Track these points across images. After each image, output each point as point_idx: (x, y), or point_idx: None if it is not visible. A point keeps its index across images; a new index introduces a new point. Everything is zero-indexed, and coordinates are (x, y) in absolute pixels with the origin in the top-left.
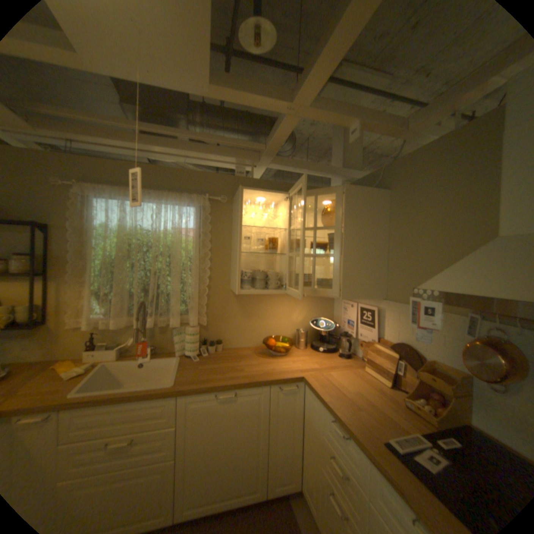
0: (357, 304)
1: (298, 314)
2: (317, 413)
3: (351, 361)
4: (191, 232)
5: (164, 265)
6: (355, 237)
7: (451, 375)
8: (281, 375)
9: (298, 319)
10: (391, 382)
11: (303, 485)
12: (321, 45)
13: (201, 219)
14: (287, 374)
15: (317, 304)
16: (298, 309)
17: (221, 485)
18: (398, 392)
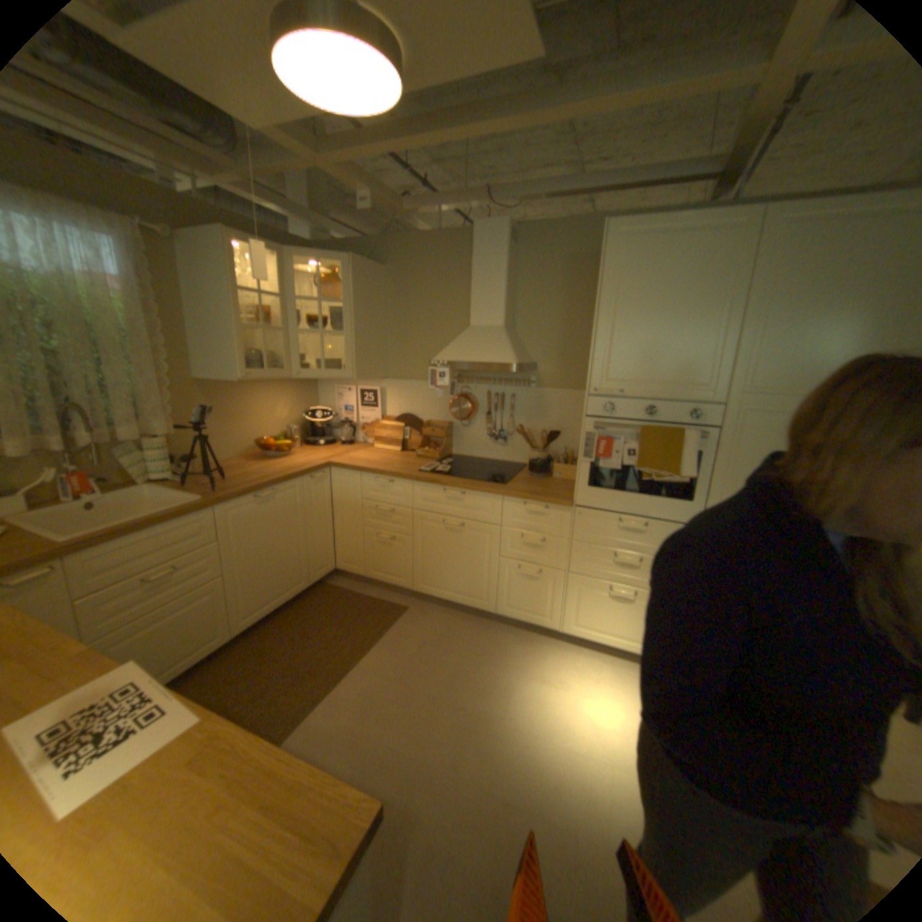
0: (355, 387)
1: (282, 410)
2: (351, 487)
3: (355, 446)
4: (113, 285)
5: (81, 343)
6: (360, 315)
7: (439, 427)
8: (307, 466)
9: (282, 416)
10: (399, 447)
11: (337, 561)
12: (366, 136)
13: (129, 263)
14: (311, 464)
15: (301, 395)
16: (281, 403)
17: (270, 587)
18: (405, 453)
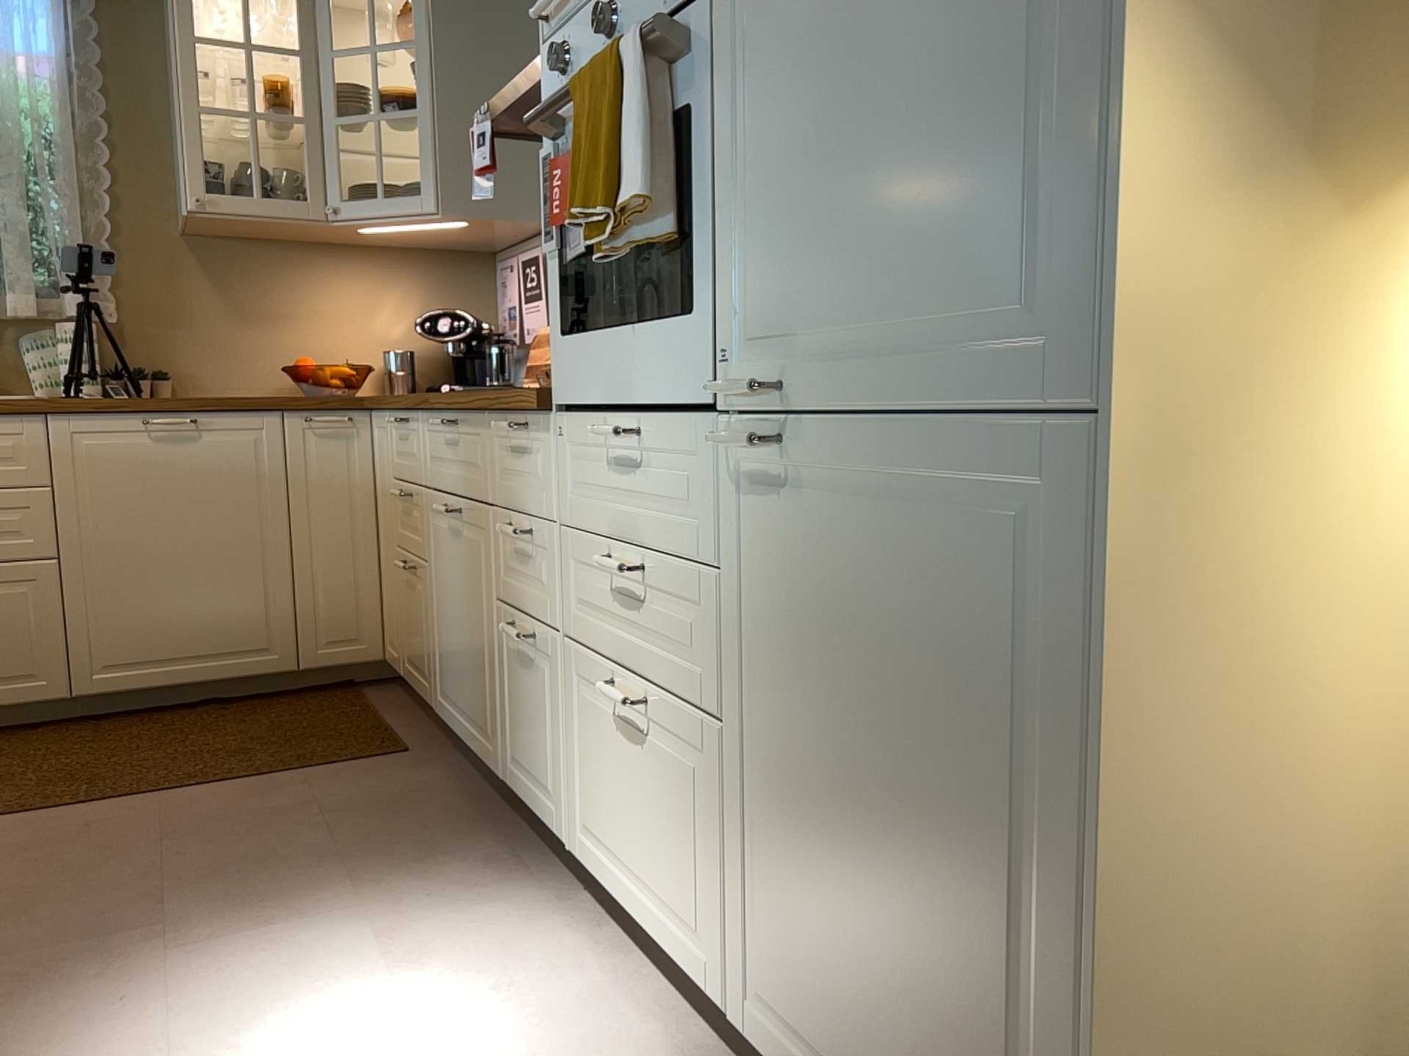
0: (517, 255)
1: (391, 316)
2: (384, 449)
3: None
4: (43, 65)
5: None
6: (464, 68)
7: None
8: (310, 396)
9: (392, 330)
10: None
11: (384, 637)
12: None
13: (69, 28)
14: (326, 396)
15: (446, 290)
16: (391, 302)
17: (179, 625)
18: None
